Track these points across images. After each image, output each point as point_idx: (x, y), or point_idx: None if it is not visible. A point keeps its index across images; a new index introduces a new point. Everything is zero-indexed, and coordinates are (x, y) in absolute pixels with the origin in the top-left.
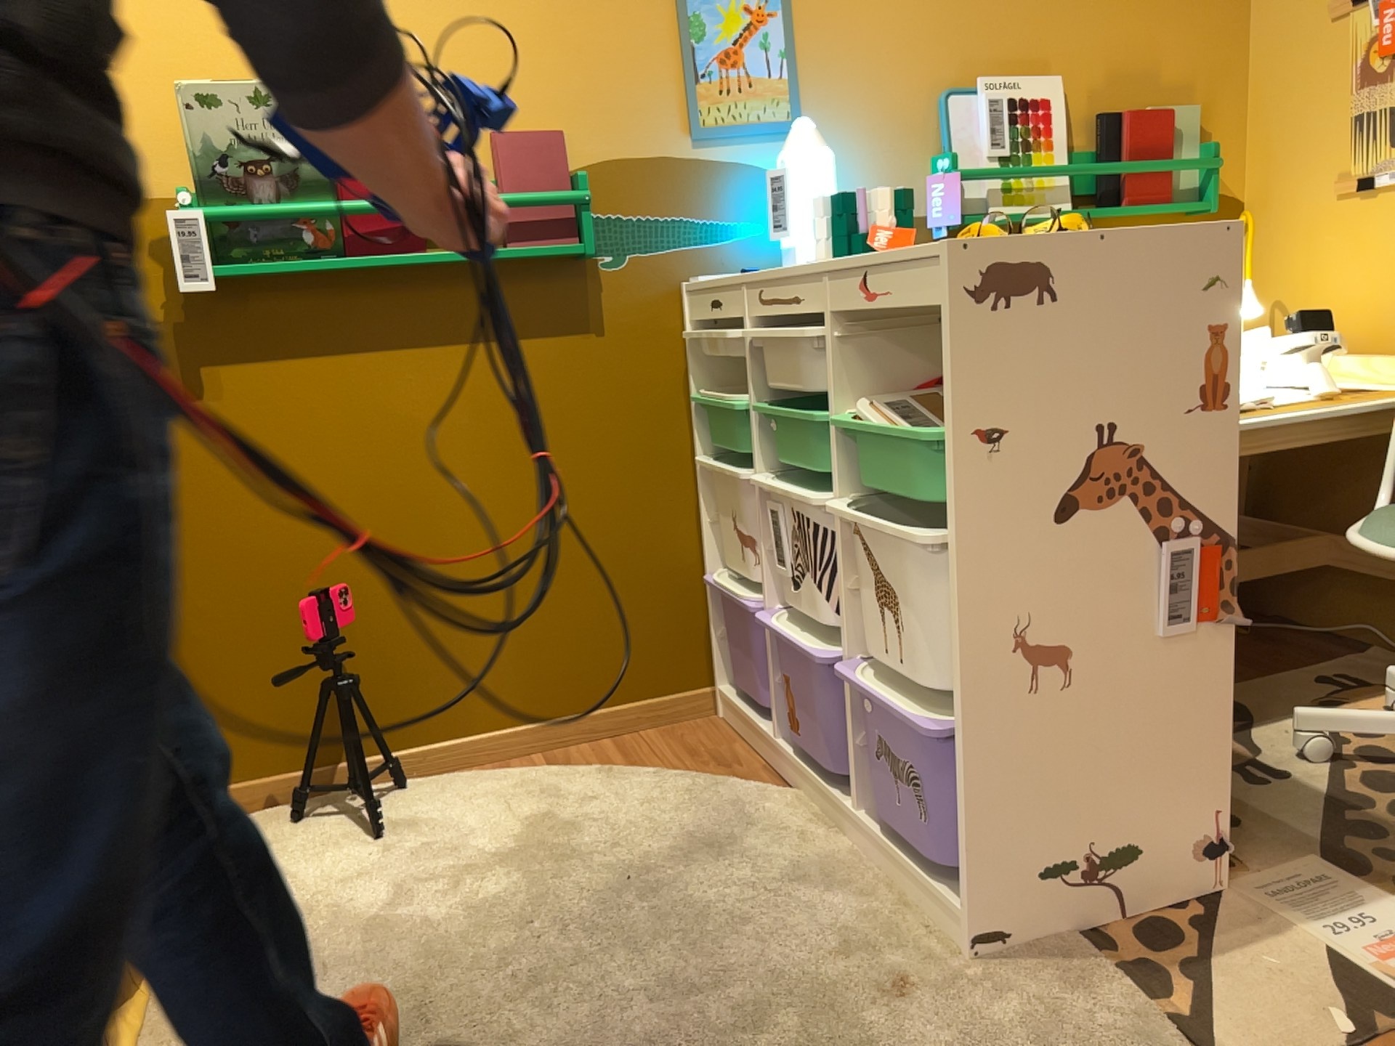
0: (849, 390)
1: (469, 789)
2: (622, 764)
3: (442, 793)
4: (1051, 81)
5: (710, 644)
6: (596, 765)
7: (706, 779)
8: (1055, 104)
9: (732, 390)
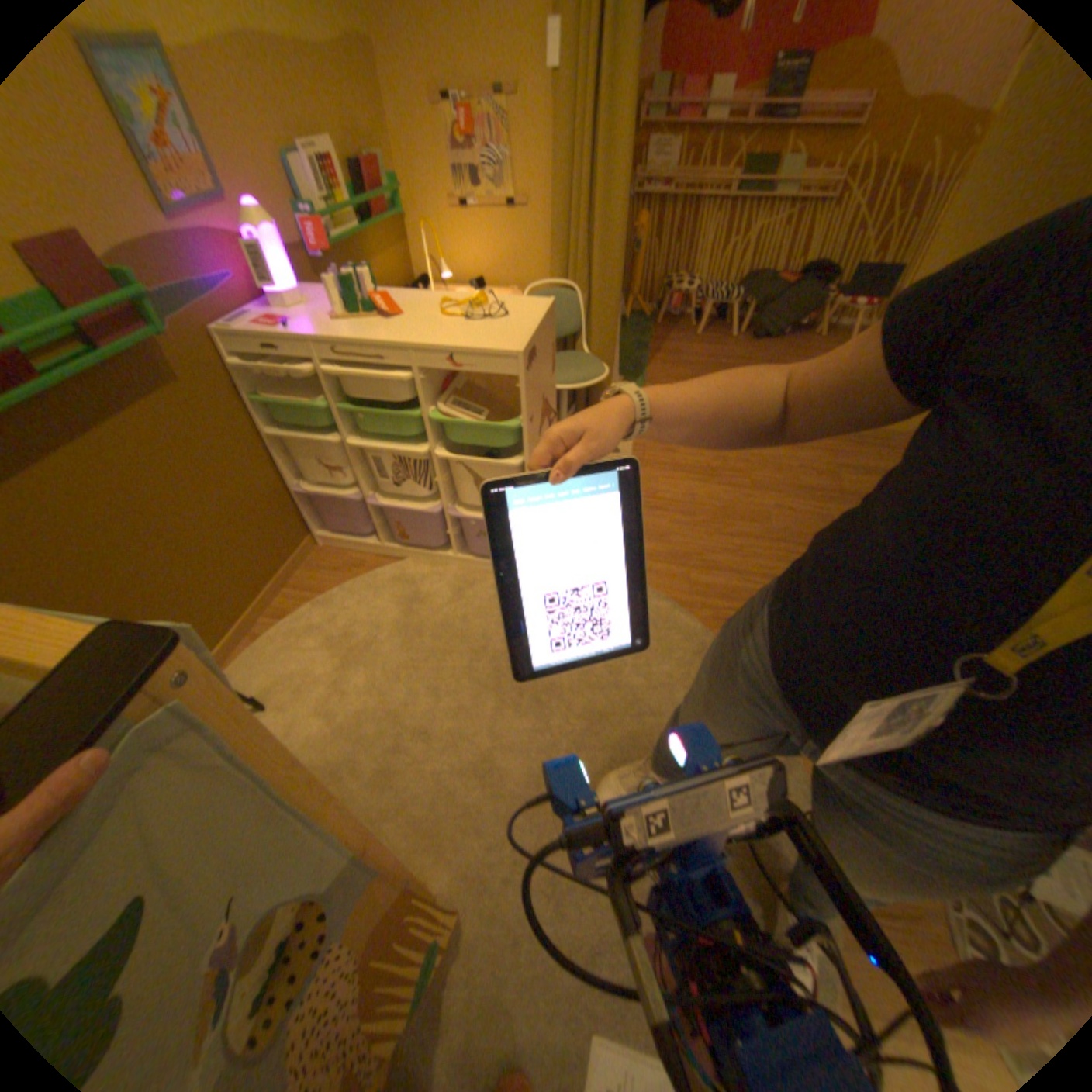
0: (427, 398)
1: (265, 657)
2: (312, 594)
3: (255, 668)
4: (324, 138)
5: (300, 518)
6: (303, 603)
7: (366, 576)
8: (332, 155)
9: (274, 389)
